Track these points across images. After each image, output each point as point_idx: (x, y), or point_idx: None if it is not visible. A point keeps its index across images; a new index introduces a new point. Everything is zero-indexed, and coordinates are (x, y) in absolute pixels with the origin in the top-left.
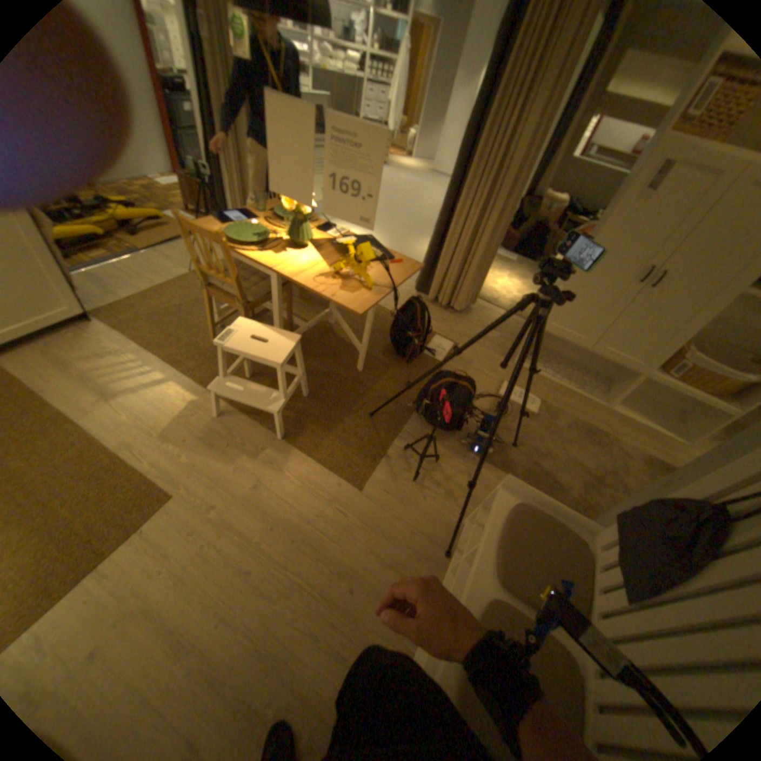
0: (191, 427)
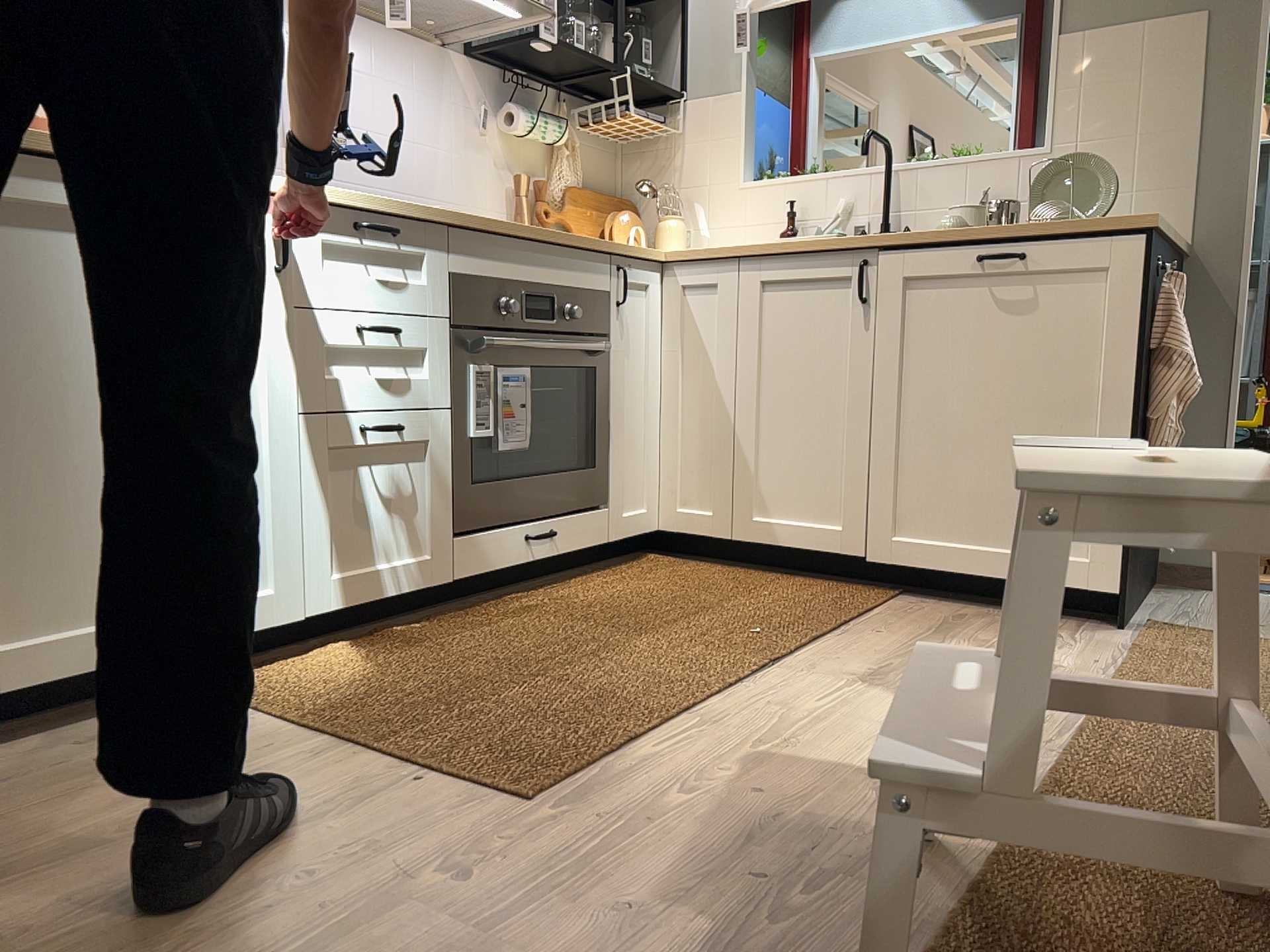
0: (817, 799)
